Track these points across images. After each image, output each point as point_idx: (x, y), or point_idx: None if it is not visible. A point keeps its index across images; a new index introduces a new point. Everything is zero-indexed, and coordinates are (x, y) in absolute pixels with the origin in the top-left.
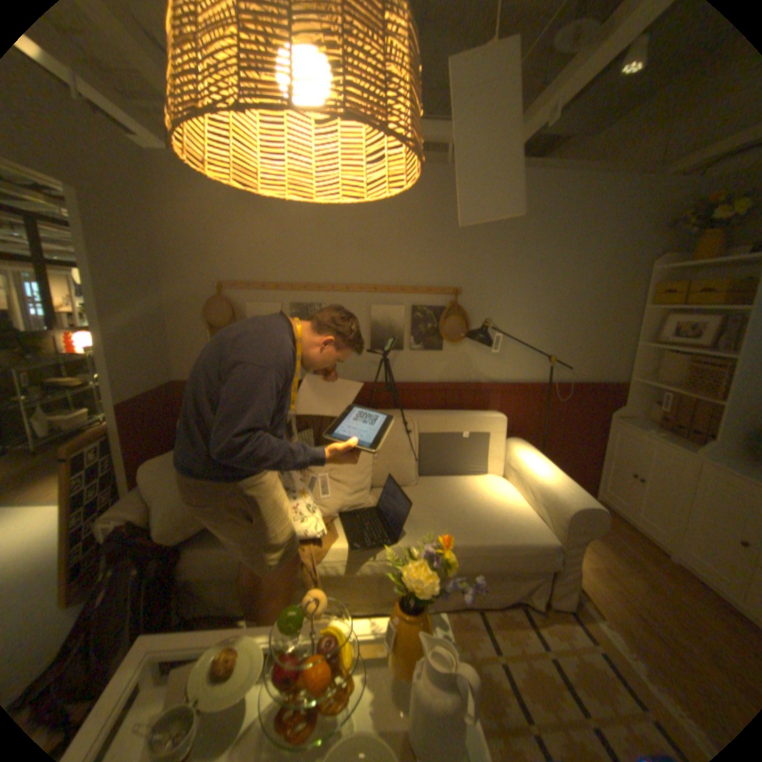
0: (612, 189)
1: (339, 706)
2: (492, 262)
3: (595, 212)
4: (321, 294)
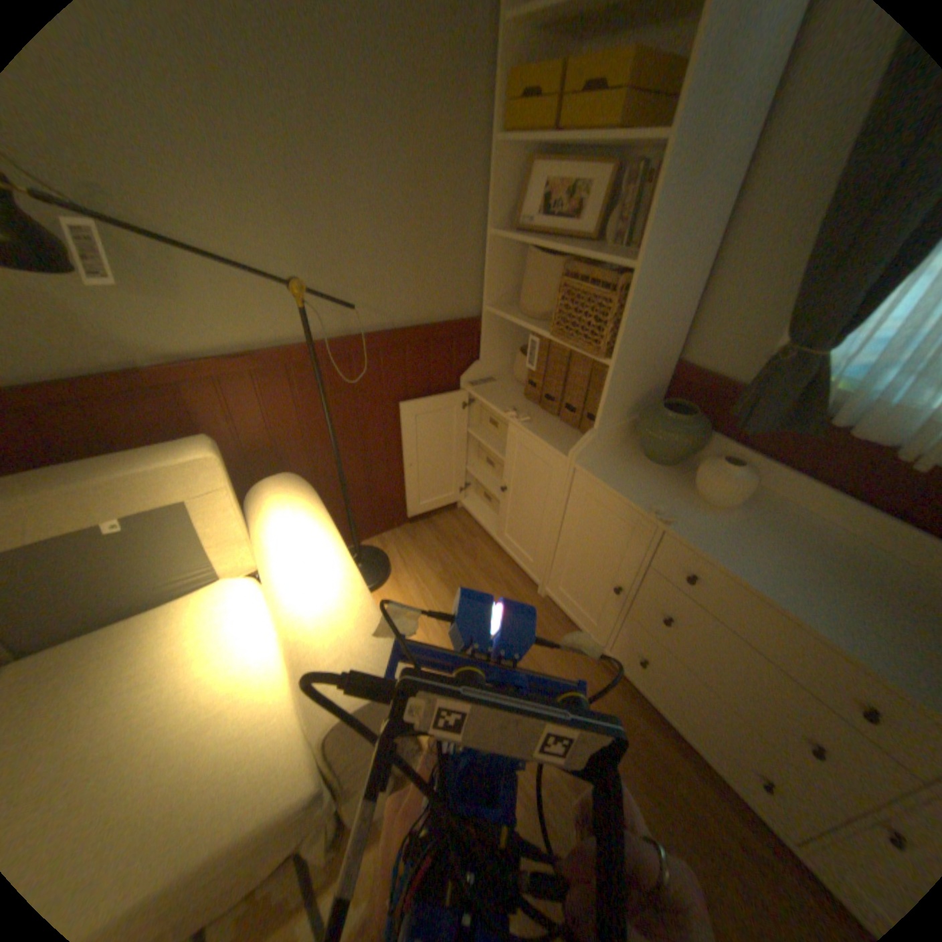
0: None
1: None
2: None
3: None
4: None
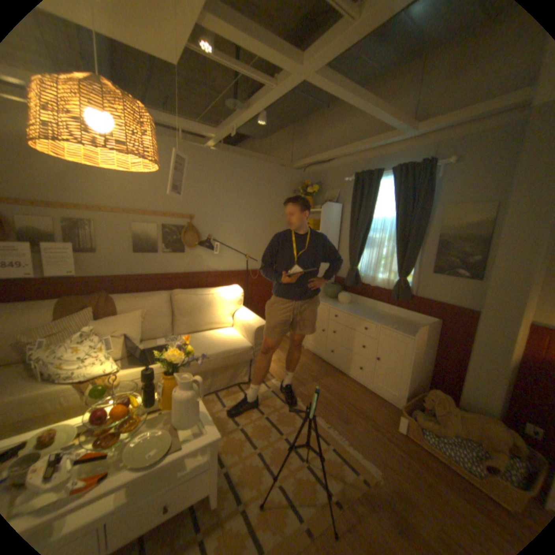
0: (267, 171)
1: (132, 428)
2: (210, 202)
3: (260, 182)
4: (88, 214)
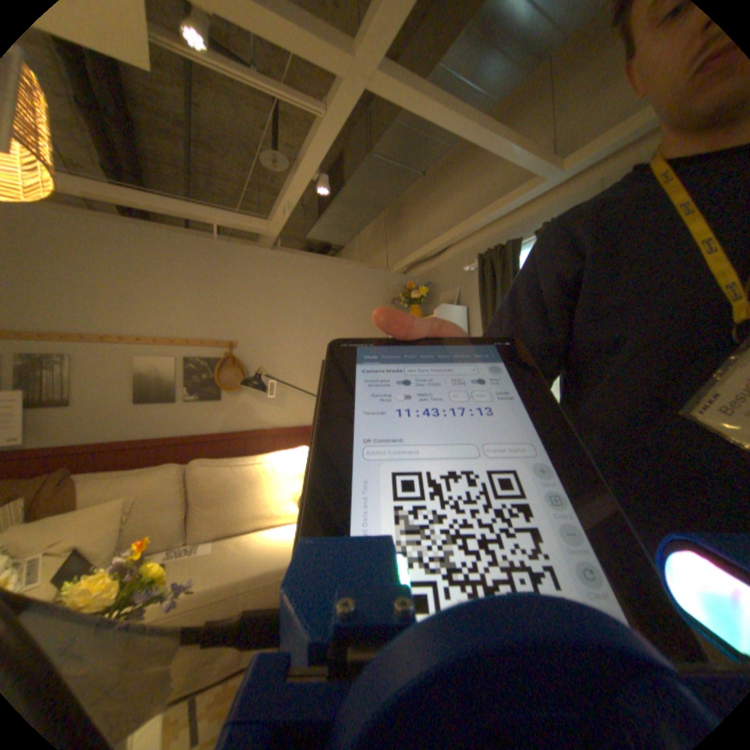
0: (350, 275)
1: None
2: (263, 321)
3: (341, 289)
4: (64, 345)
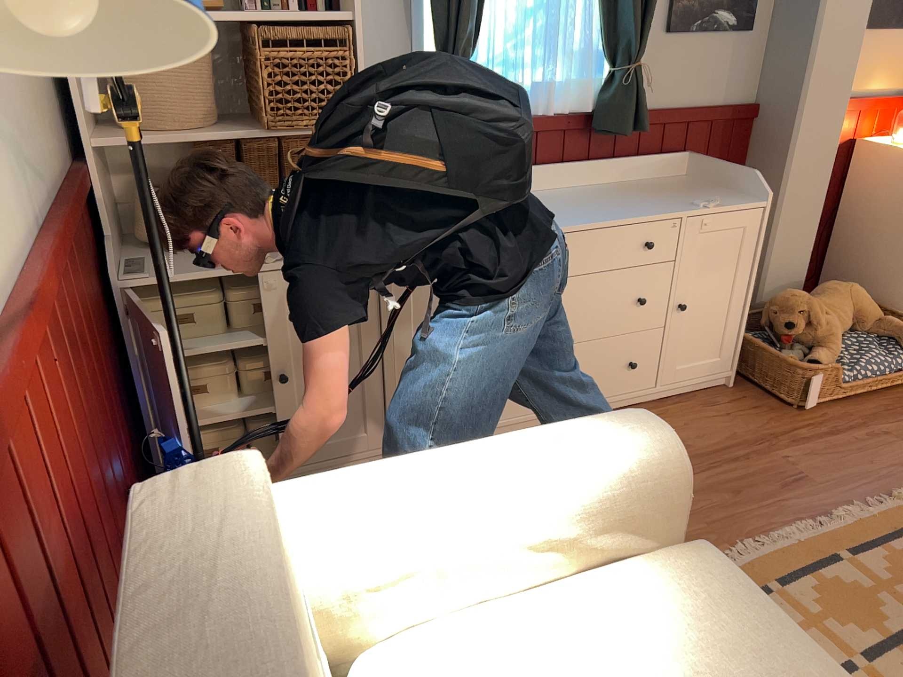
0: None
1: None
2: None
3: None
4: None
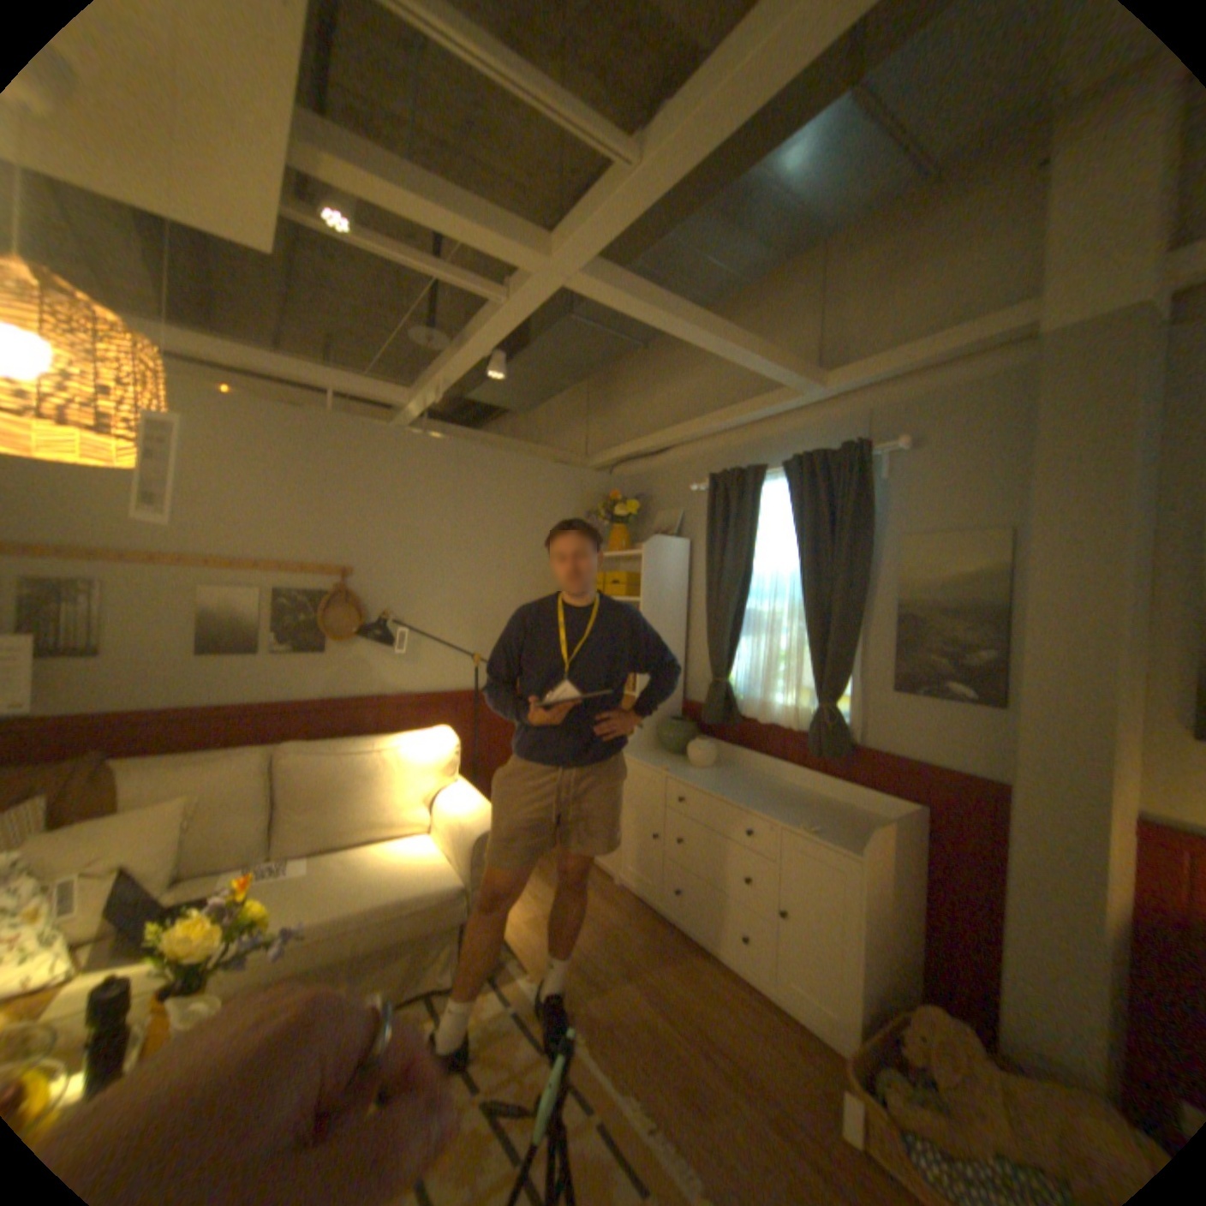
0: (527, 474)
1: None
2: (393, 539)
3: (512, 495)
4: (92, 567)
